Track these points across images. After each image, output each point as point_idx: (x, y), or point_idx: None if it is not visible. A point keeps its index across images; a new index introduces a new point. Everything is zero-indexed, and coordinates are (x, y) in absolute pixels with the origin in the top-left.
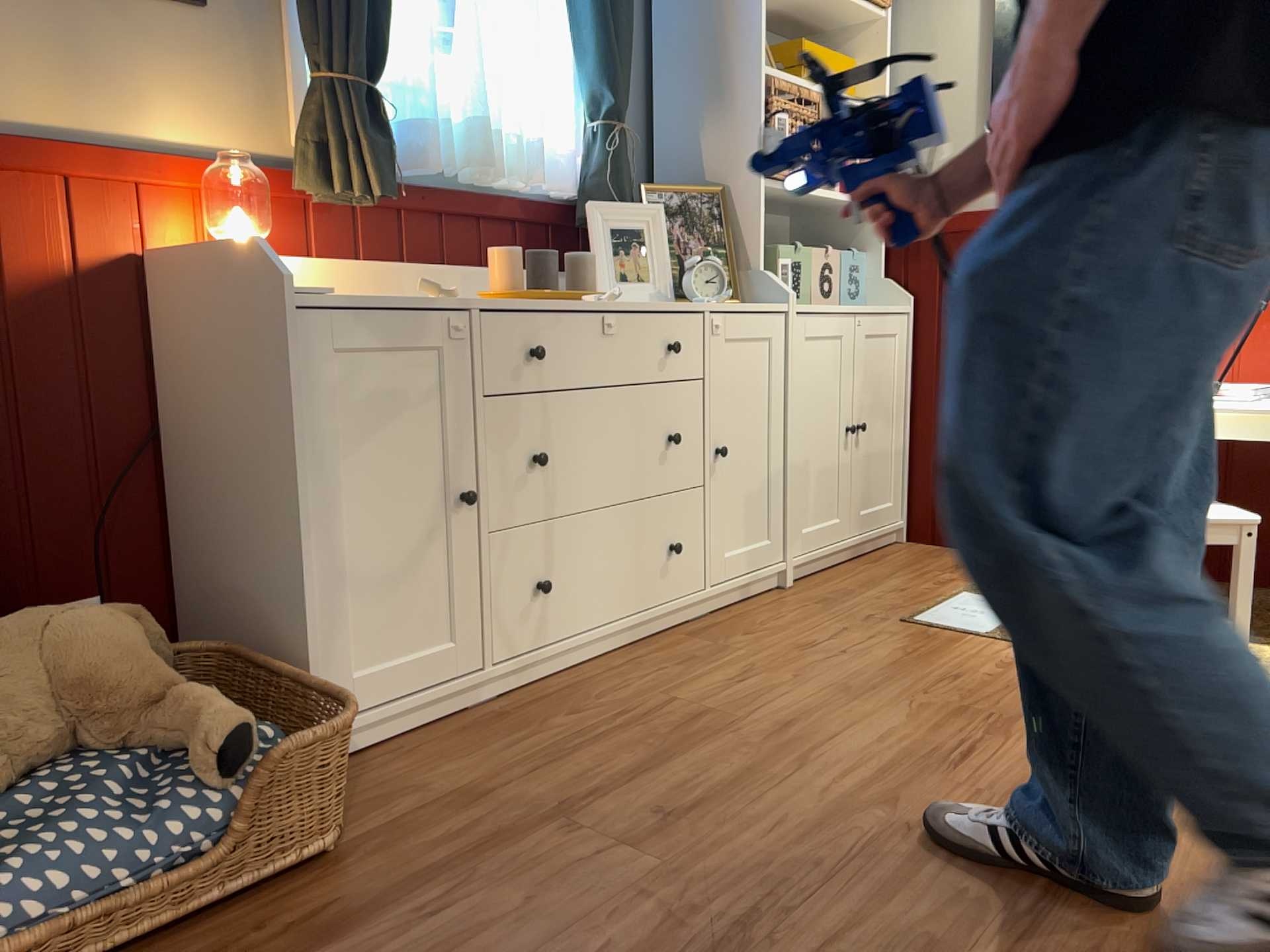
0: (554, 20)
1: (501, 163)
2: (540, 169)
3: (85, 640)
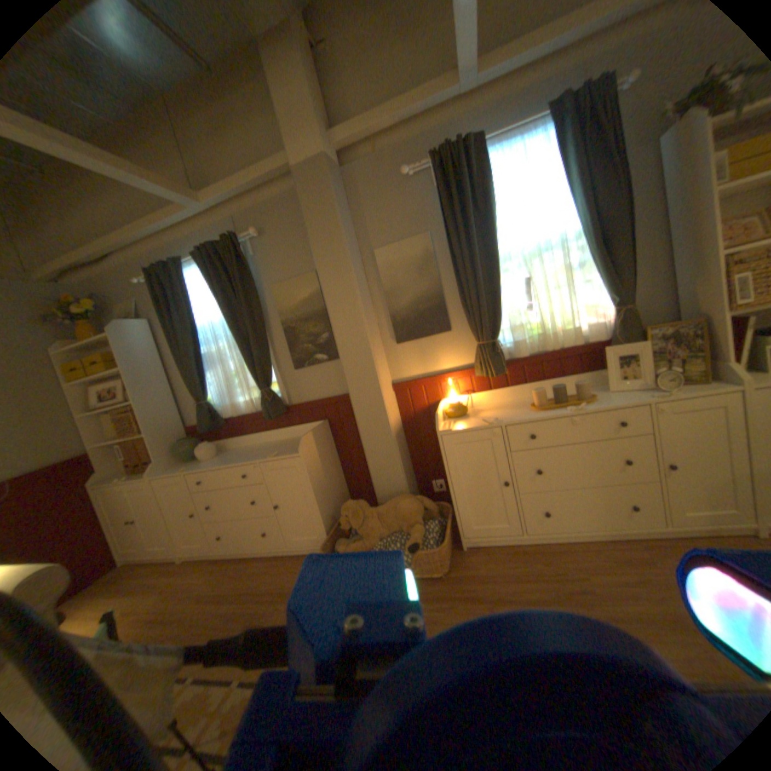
0: (589, 269)
1: (565, 337)
2: (590, 331)
3: (403, 508)
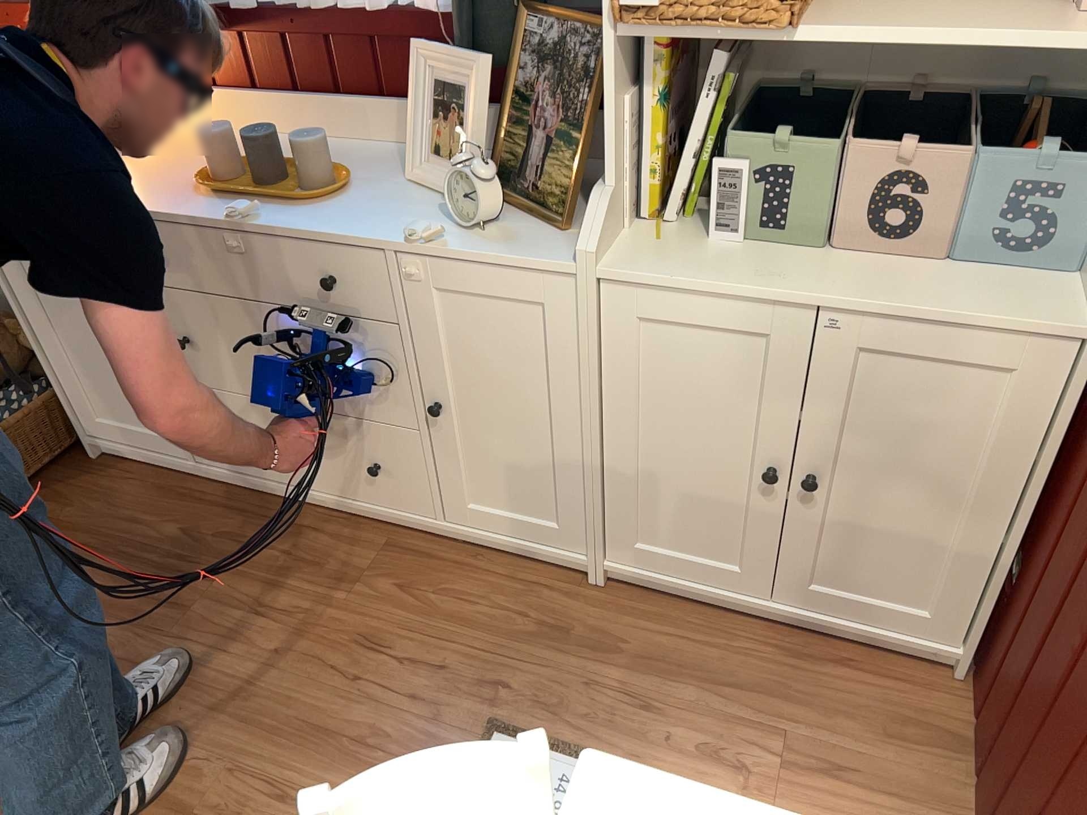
0: None
1: None
2: None
3: None
